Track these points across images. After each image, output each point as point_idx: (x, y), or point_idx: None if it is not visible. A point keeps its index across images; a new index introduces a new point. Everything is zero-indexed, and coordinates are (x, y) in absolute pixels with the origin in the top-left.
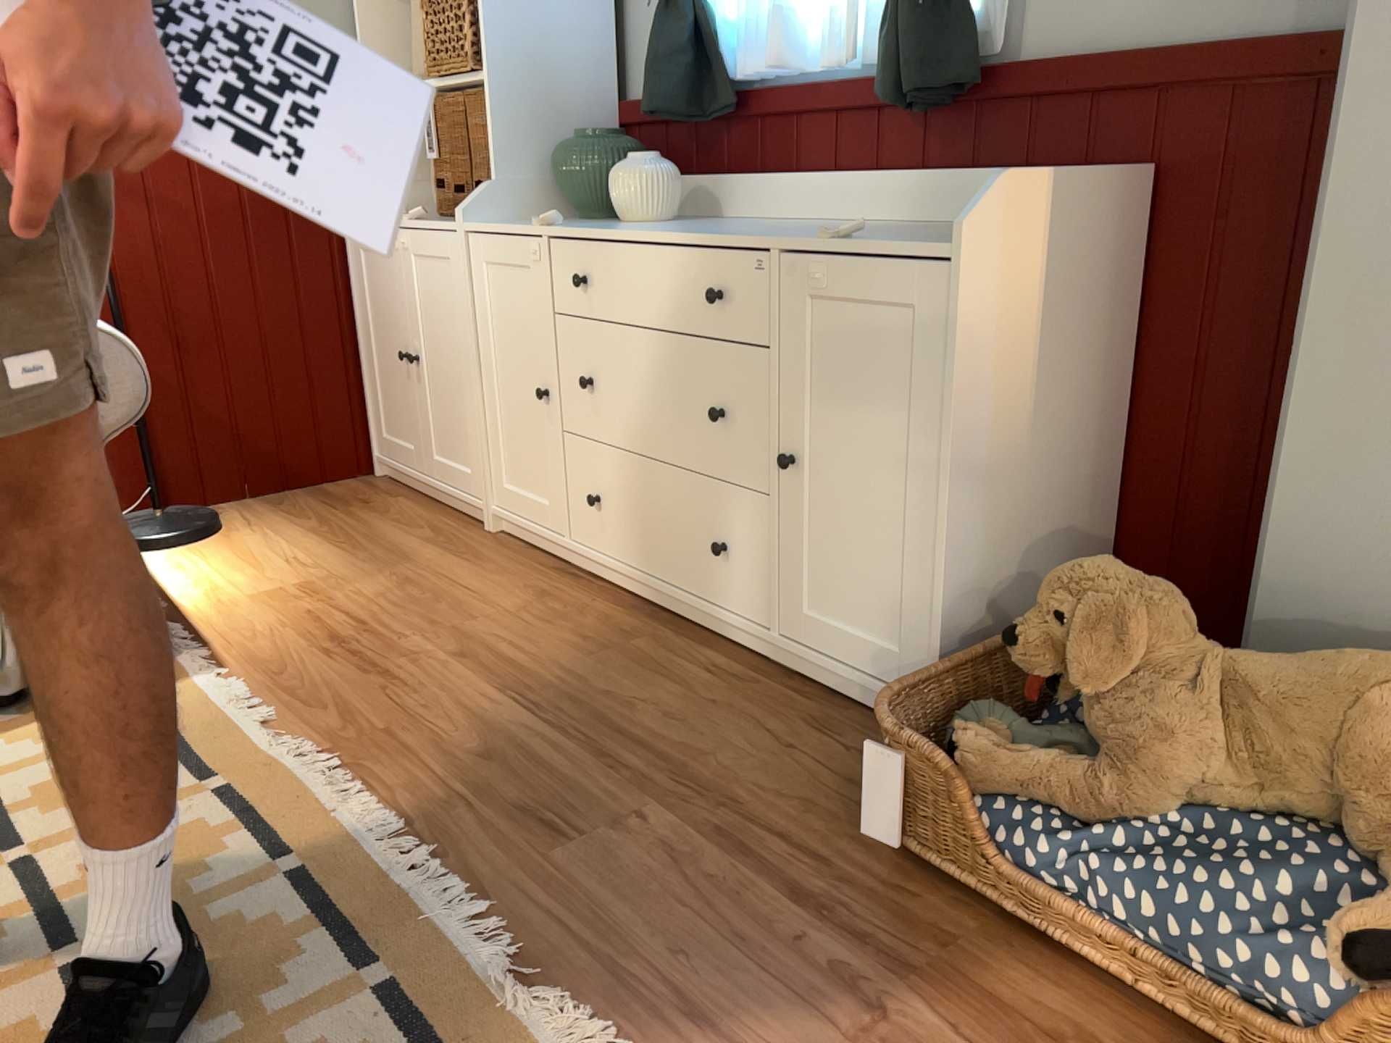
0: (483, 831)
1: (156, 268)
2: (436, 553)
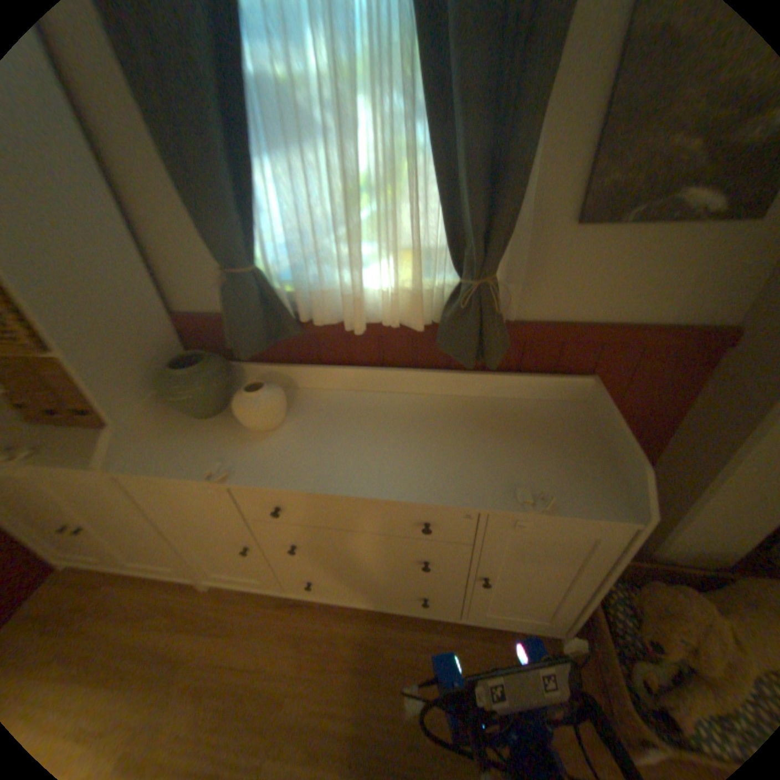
0: None
1: None
2: (191, 639)
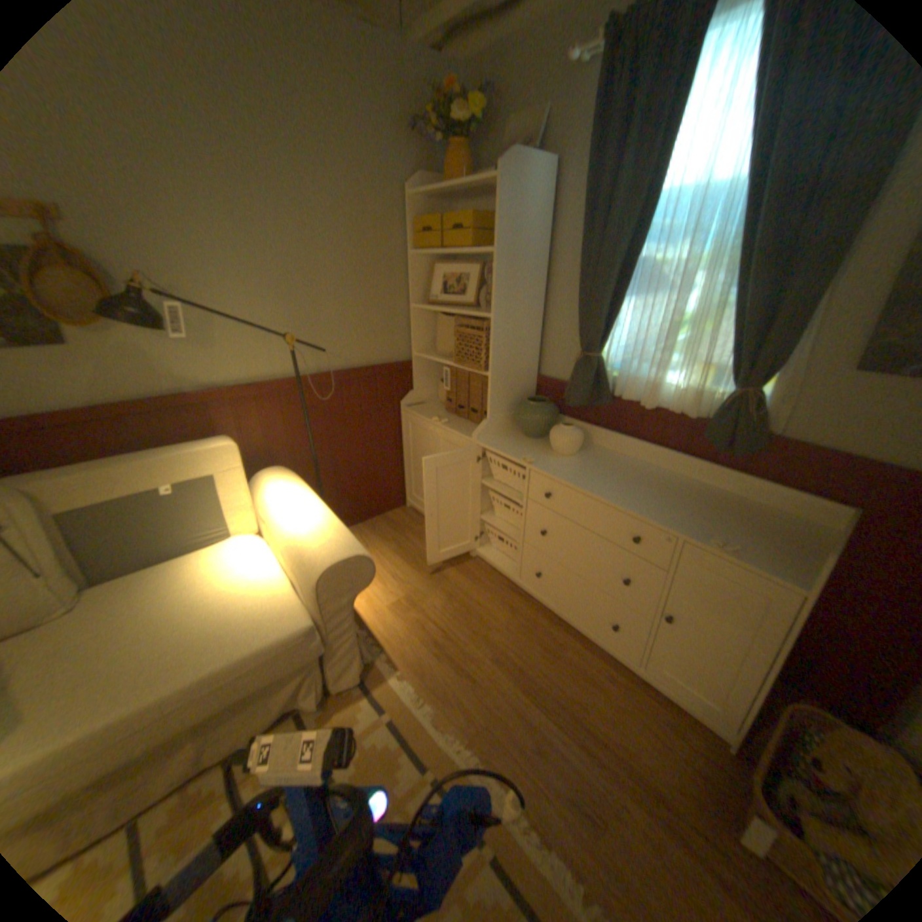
0: (561, 820)
1: (326, 439)
2: (455, 573)
